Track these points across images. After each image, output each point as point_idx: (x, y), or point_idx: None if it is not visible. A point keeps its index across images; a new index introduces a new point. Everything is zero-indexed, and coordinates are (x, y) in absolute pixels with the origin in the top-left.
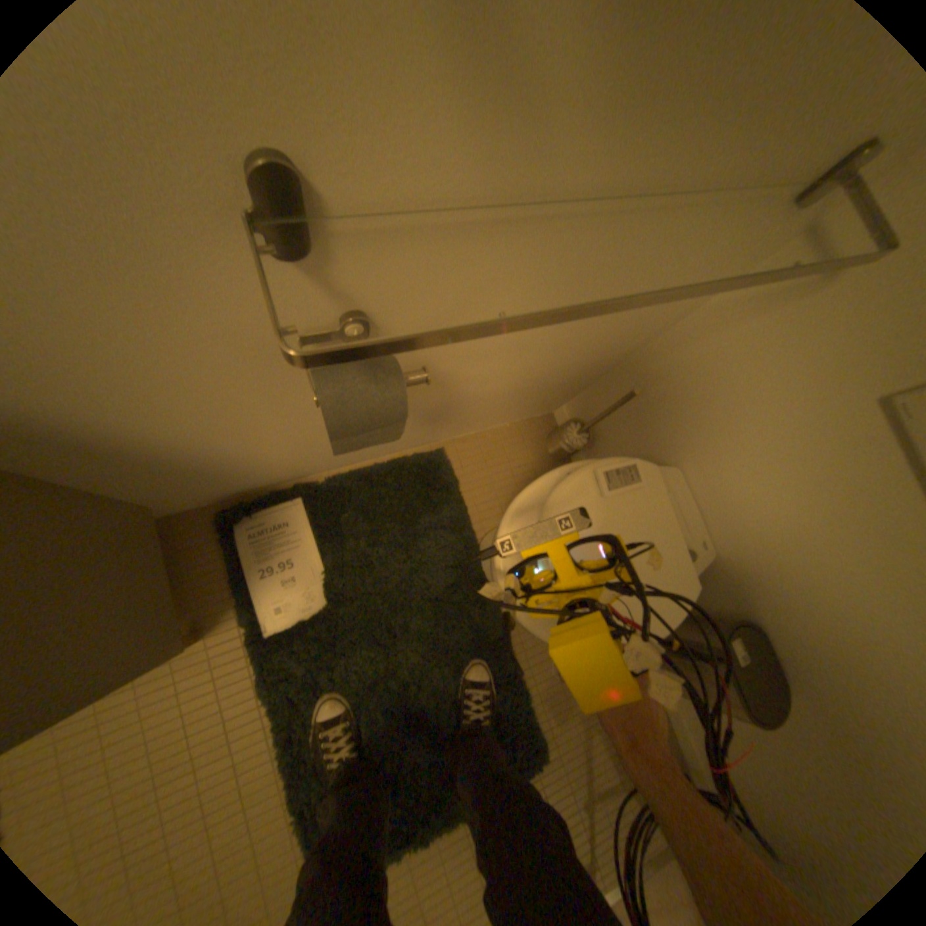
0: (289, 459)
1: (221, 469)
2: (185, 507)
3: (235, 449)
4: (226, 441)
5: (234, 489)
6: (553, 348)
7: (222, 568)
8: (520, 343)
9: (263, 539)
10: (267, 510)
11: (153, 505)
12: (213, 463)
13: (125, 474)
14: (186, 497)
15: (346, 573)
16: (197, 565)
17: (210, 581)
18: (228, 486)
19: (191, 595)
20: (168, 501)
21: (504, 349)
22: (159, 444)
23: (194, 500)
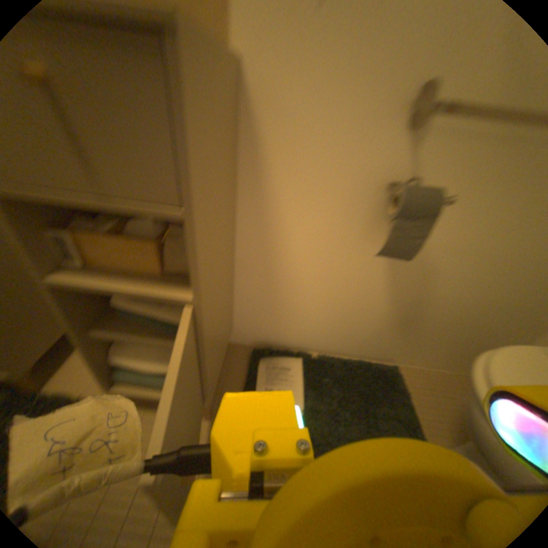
0: (318, 315)
1: (288, 301)
2: (245, 338)
3: (307, 281)
4: (310, 269)
5: (274, 335)
6: (509, 270)
7: (245, 381)
8: (489, 251)
9: (275, 372)
10: (283, 358)
11: (240, 321)
12: (291, 290)
13: (260, 274)
14: (255, 324)
15: (322, 419)
16: (234, 373)
17: (236, 385)
18: (276, 327)
19: (223, 389)
20: (246, 322)
21: (478, 253)
22: (290, 253)
23: (254, 332)
